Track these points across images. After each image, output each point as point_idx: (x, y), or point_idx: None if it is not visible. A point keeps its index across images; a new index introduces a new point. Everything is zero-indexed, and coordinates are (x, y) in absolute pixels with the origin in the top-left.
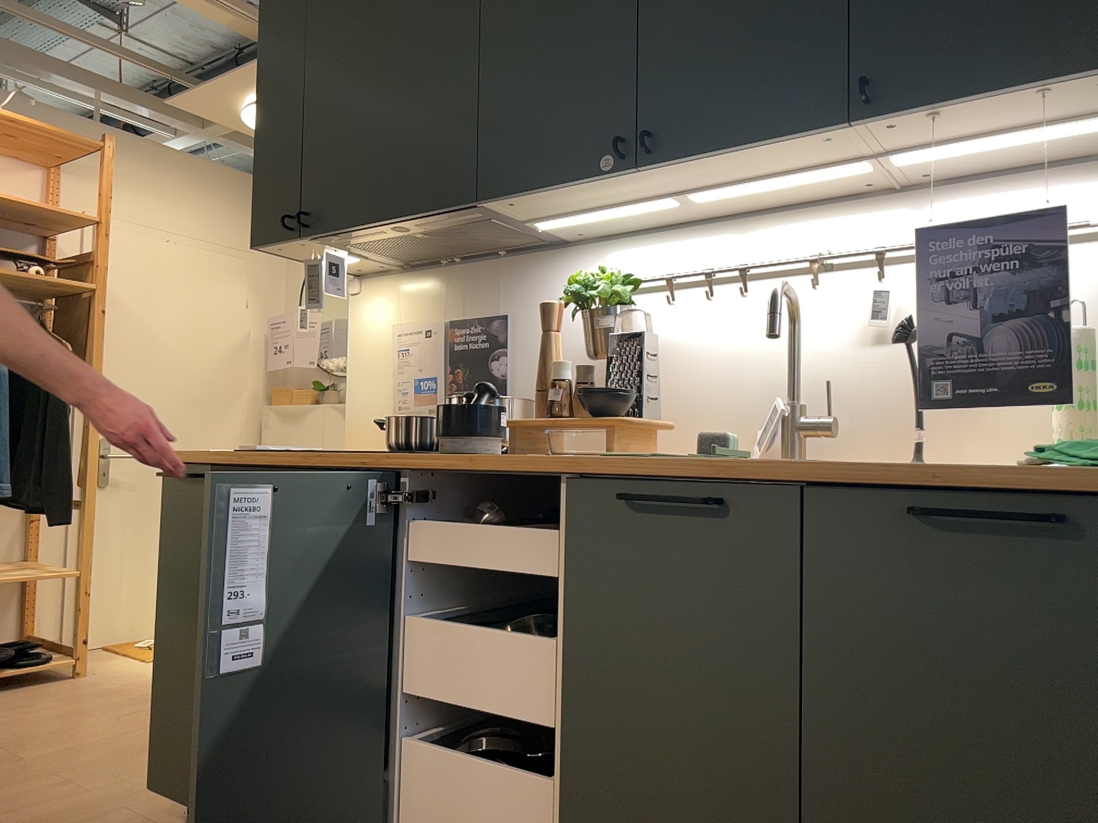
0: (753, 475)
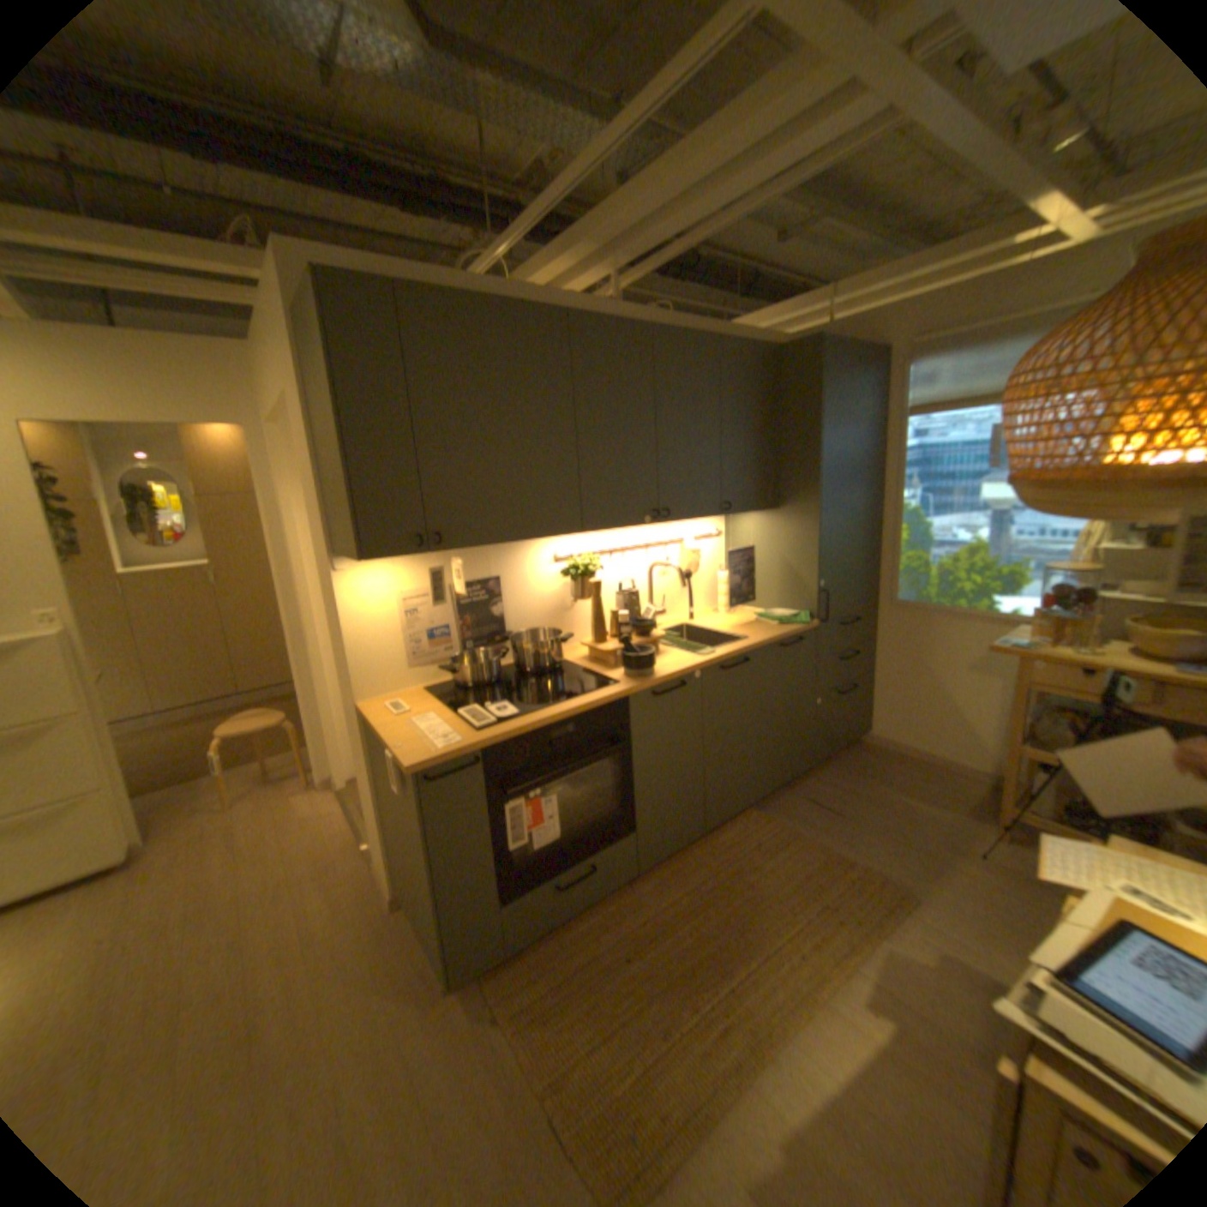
0: (753, 648)
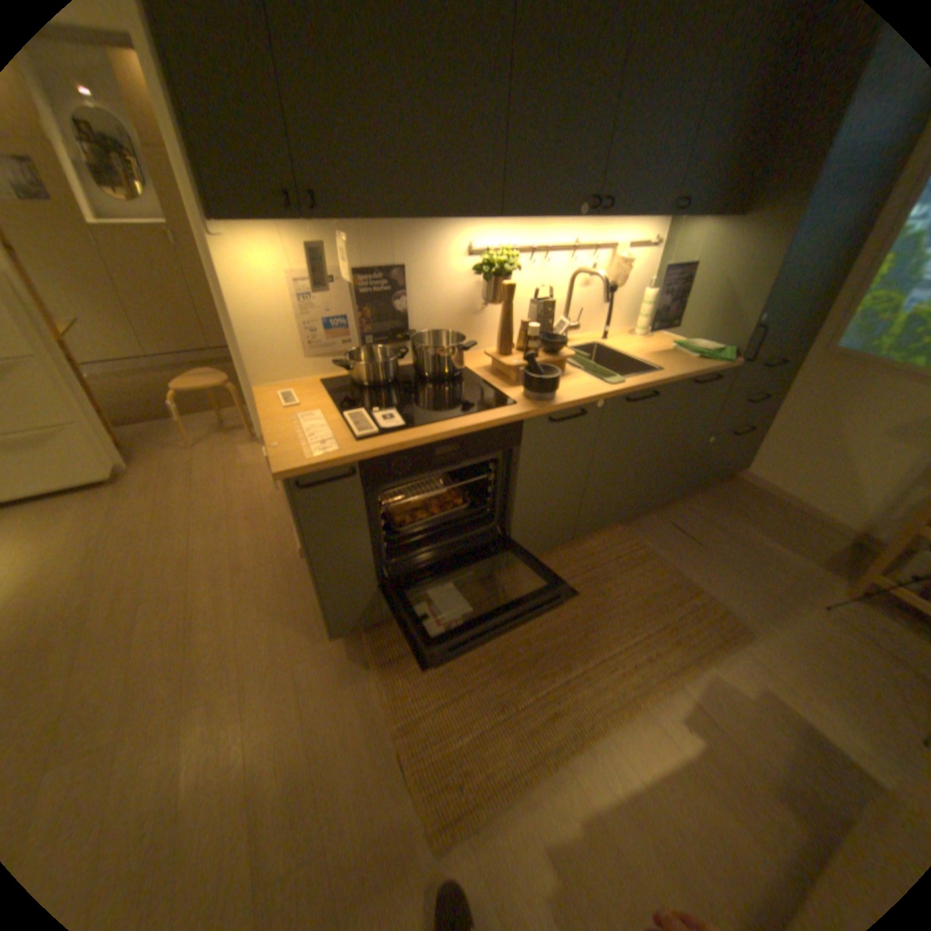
0: (666, 381)
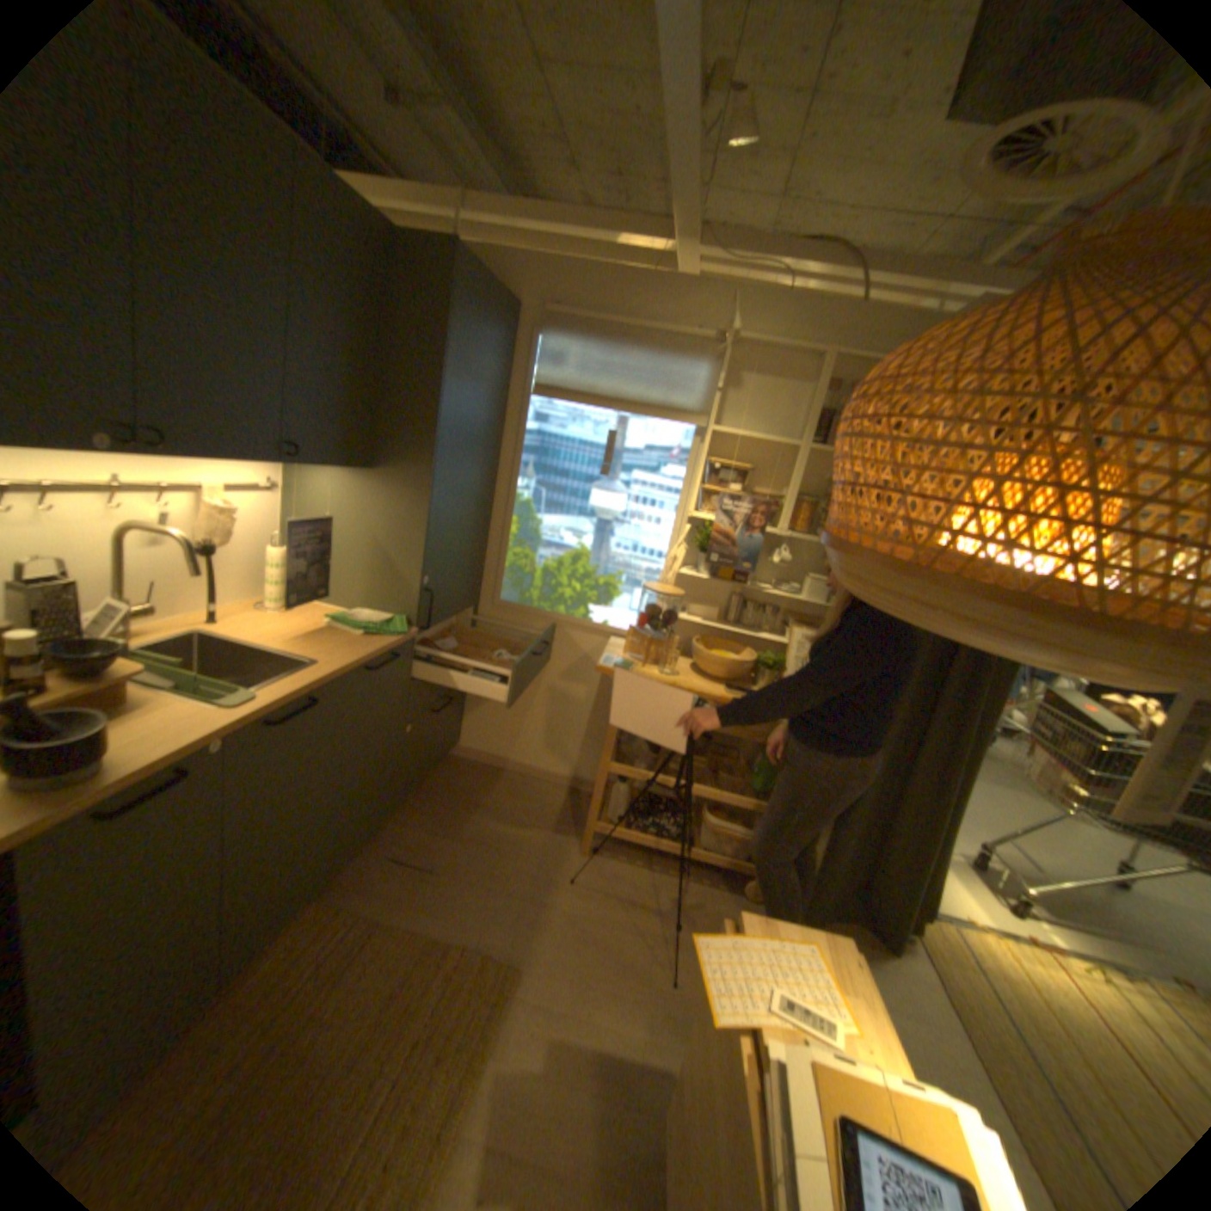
0: (327, 681)
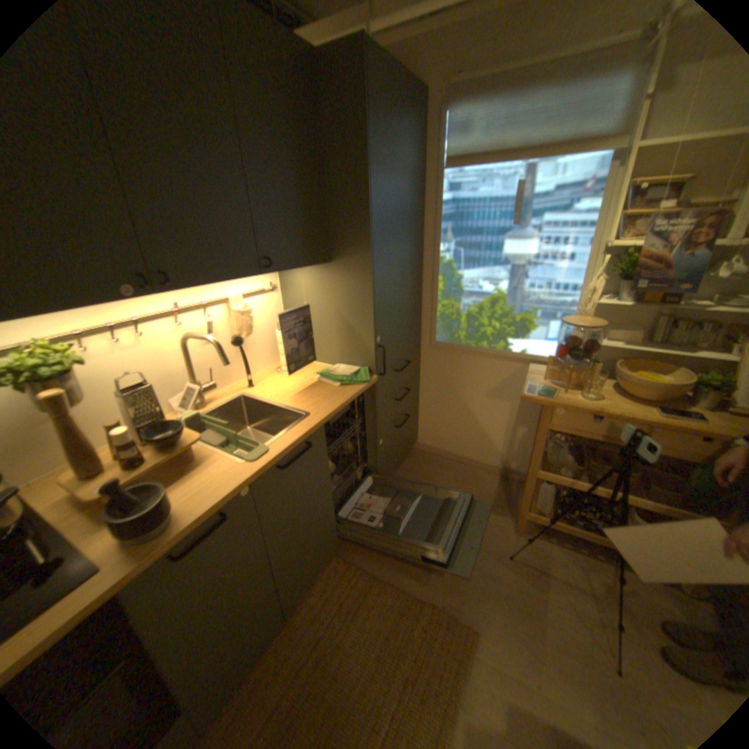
0: (314, 429)
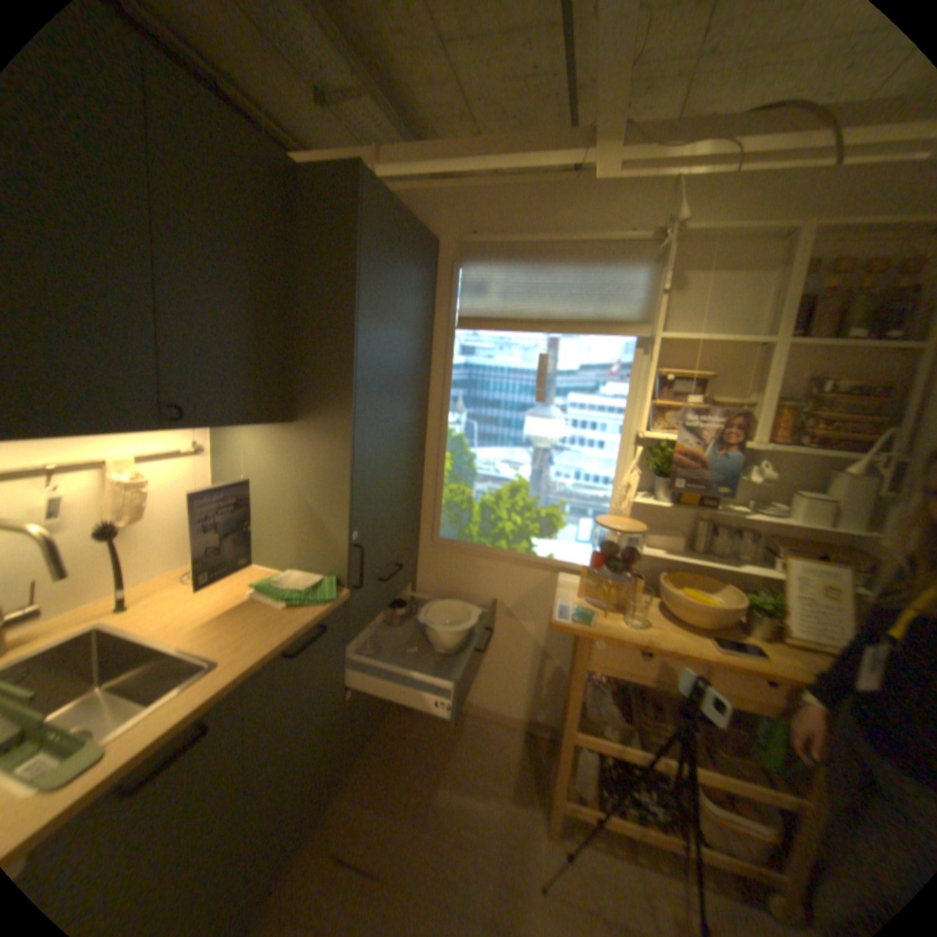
0: (221, 694)
